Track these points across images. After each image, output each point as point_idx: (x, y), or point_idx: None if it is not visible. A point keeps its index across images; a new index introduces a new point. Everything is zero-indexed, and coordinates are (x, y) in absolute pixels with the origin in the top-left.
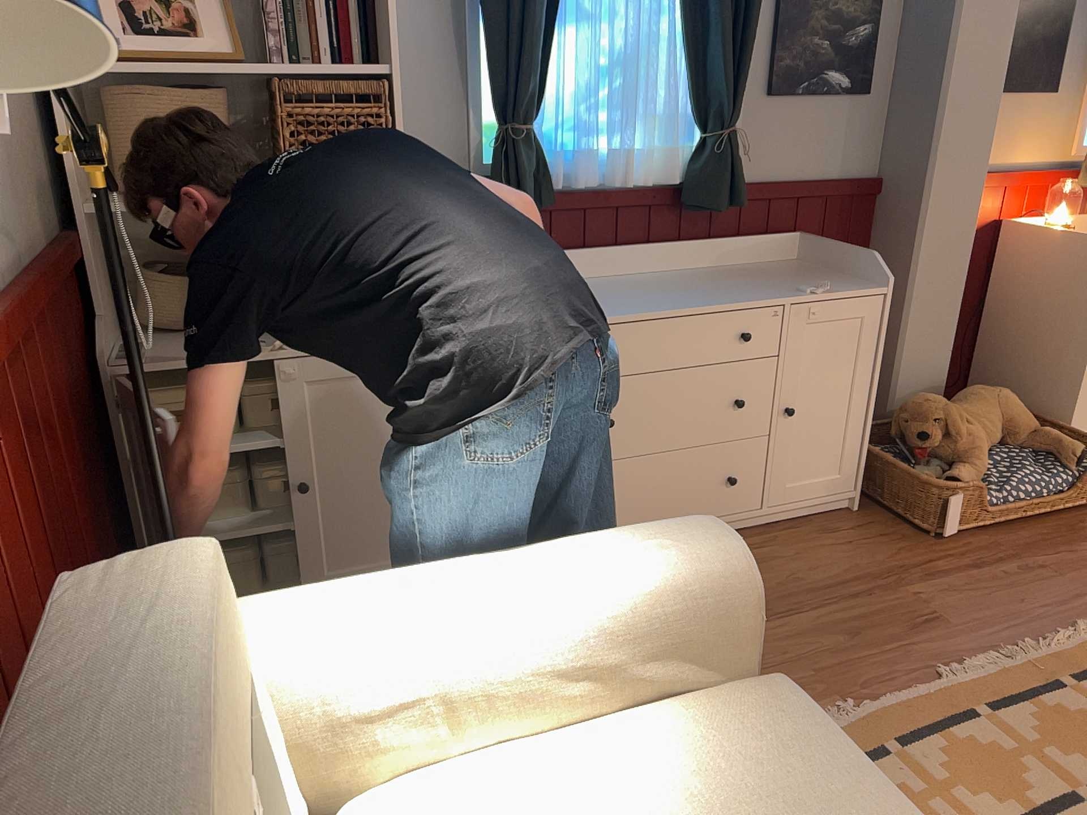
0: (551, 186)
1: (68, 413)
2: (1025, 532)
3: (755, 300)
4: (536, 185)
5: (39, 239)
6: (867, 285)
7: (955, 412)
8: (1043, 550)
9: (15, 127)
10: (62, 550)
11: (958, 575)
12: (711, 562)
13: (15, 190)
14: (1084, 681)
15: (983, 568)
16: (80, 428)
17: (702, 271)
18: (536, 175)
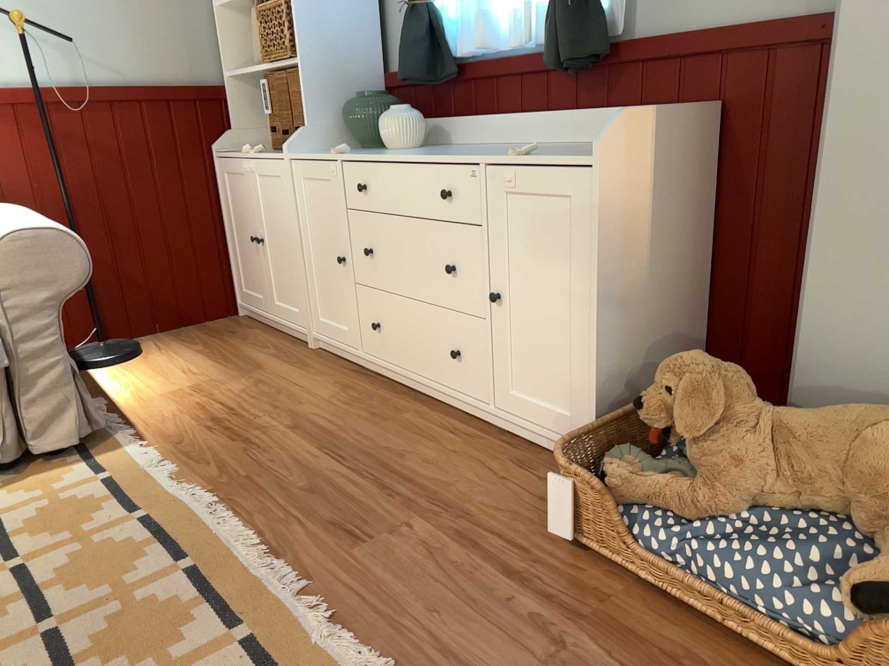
0: (451, 56)
1: (154, 159)
2: (682, 635)
3: (464, 157)
4: (426, 54)
5: (177, 83)
6: (593, 154)
7: (711, 393)
8: (622, 651)
9: (169, 32)
10: (97, 202)
11: (472, 556)
12: (1, 234)
13: (148, 57)
14: (241, 648)
15: (509, 580)
16: (169, 170)
17: (565, 145)
18: (423, 46)
